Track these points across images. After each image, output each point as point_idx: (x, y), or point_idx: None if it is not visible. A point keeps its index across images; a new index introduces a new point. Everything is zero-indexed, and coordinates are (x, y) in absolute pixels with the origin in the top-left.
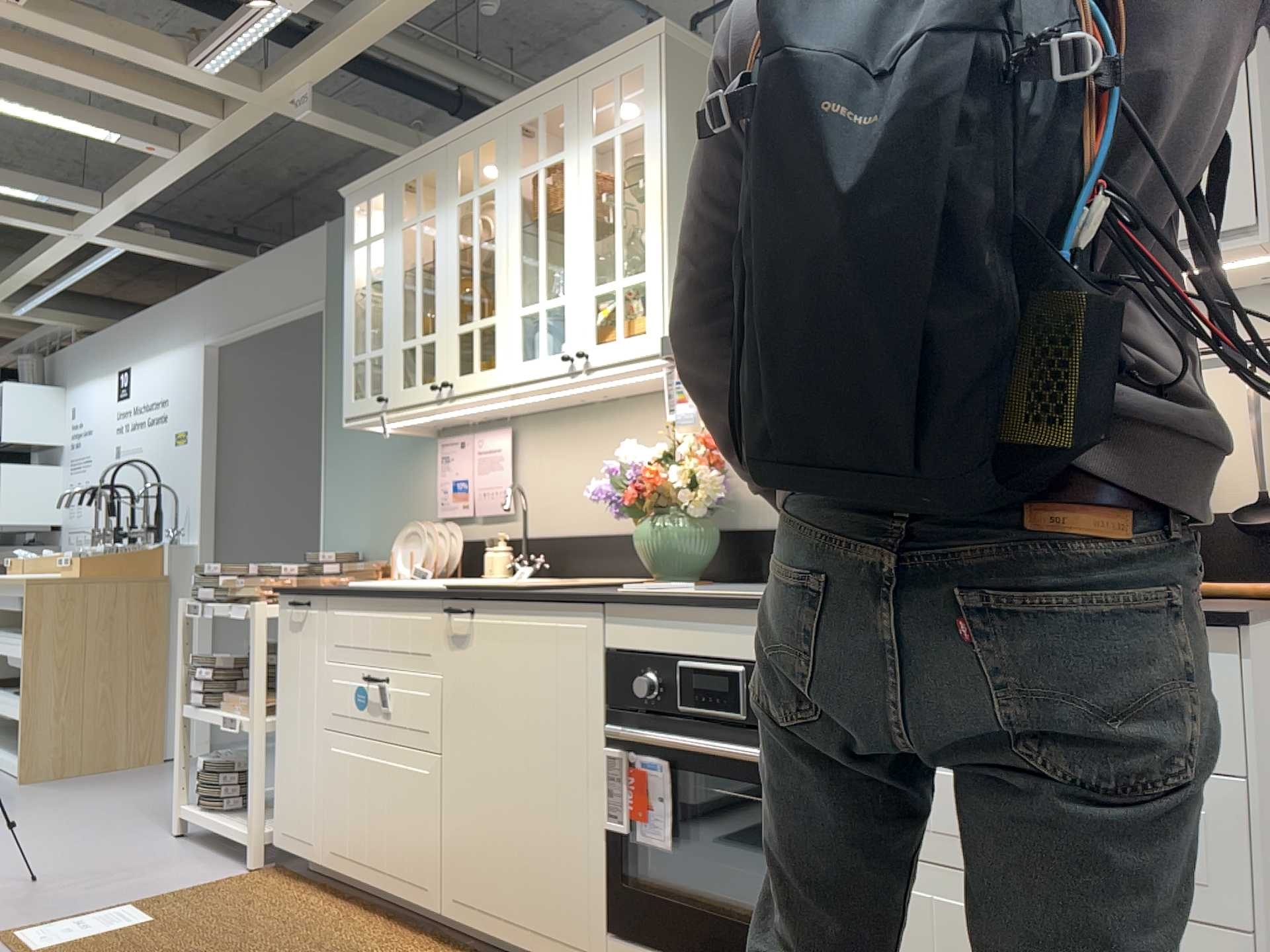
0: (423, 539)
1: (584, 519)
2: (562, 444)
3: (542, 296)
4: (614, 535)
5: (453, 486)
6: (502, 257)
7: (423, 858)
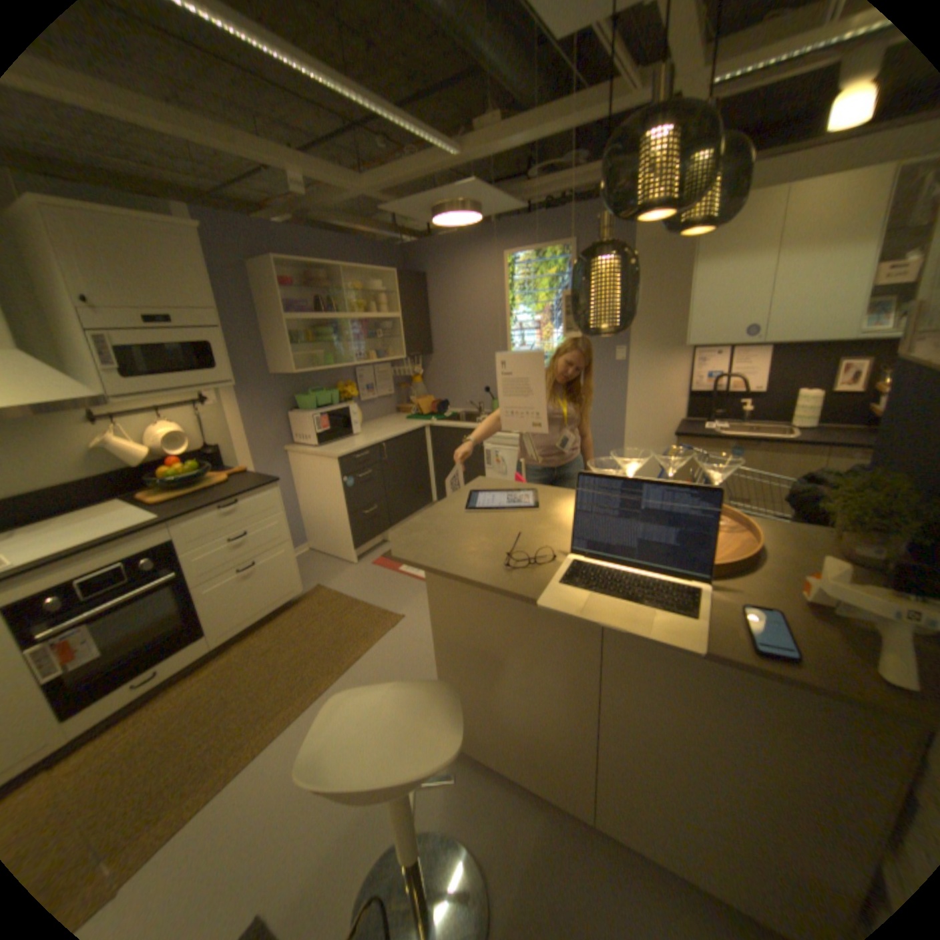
0: None
1: None
2: None
3: None
4: None
5: None
6: None
7: None
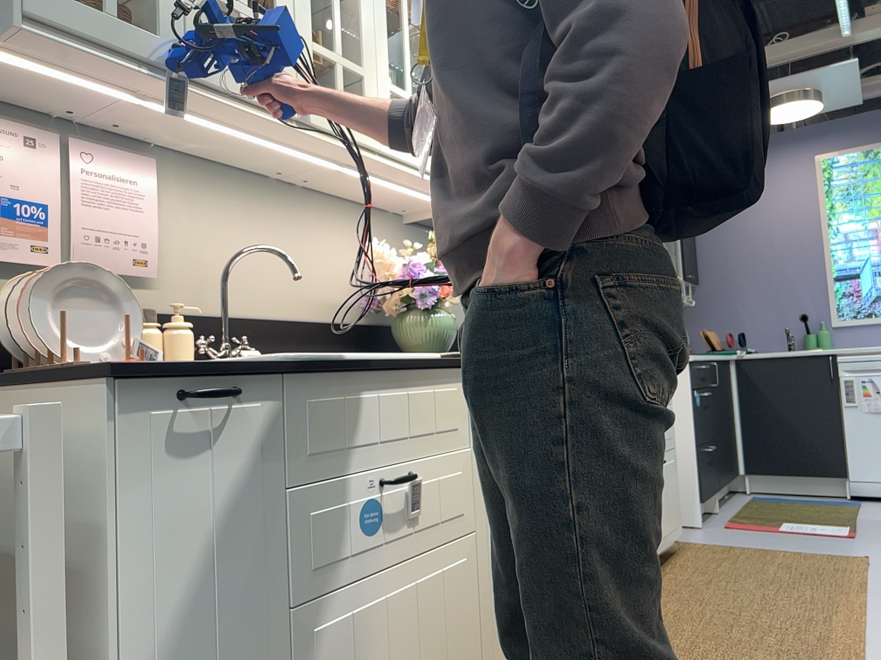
0: (83, 295)
1: (261, 301)
2: (228, 209)
3: (410, 89)
4: (300, 321)
5: (7, 207)
6: (370, 15)
7: (465, 659)
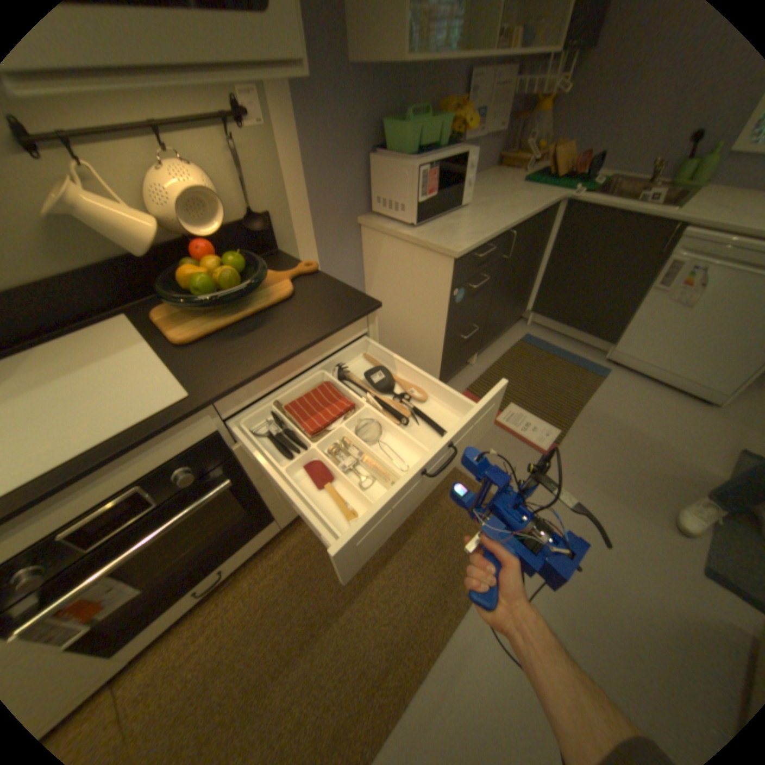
0: None
1: None
2: None
3: None
4: None
5: None
6: None
7: None
